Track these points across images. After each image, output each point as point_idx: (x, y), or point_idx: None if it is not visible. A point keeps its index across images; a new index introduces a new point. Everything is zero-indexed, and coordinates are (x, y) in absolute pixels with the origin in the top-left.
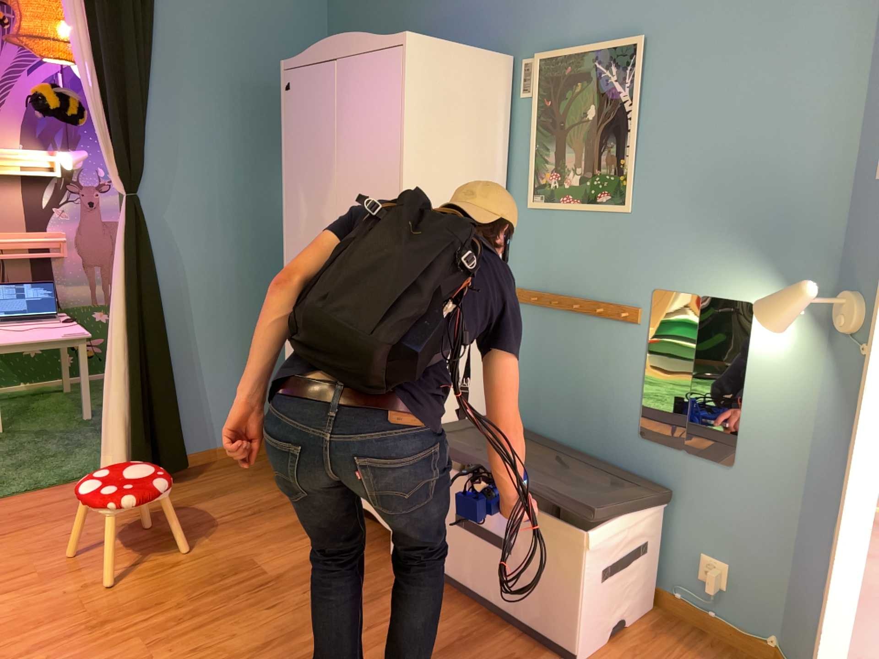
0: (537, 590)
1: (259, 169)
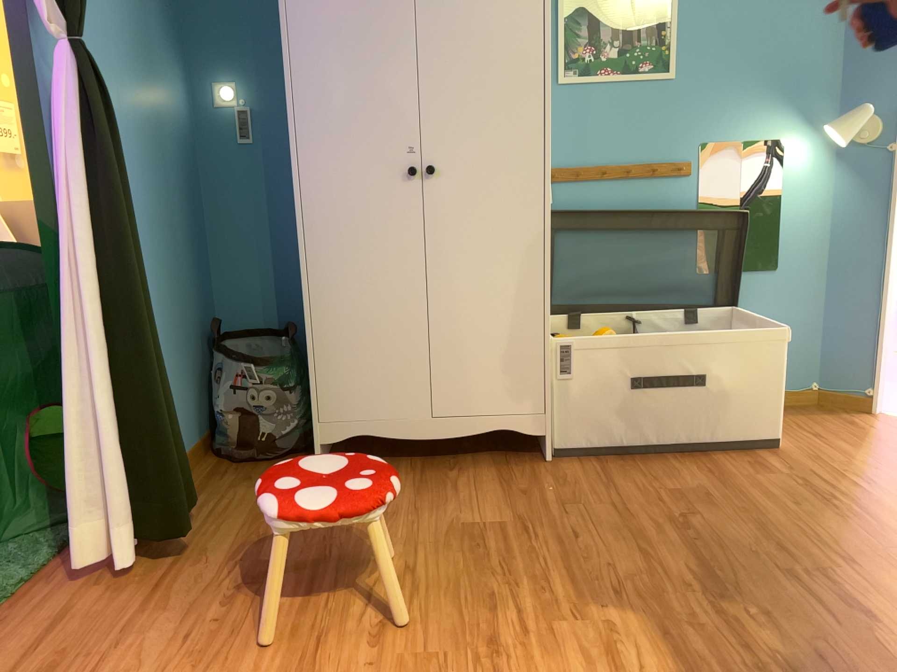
0: (731, 405)
1: (144, 44)
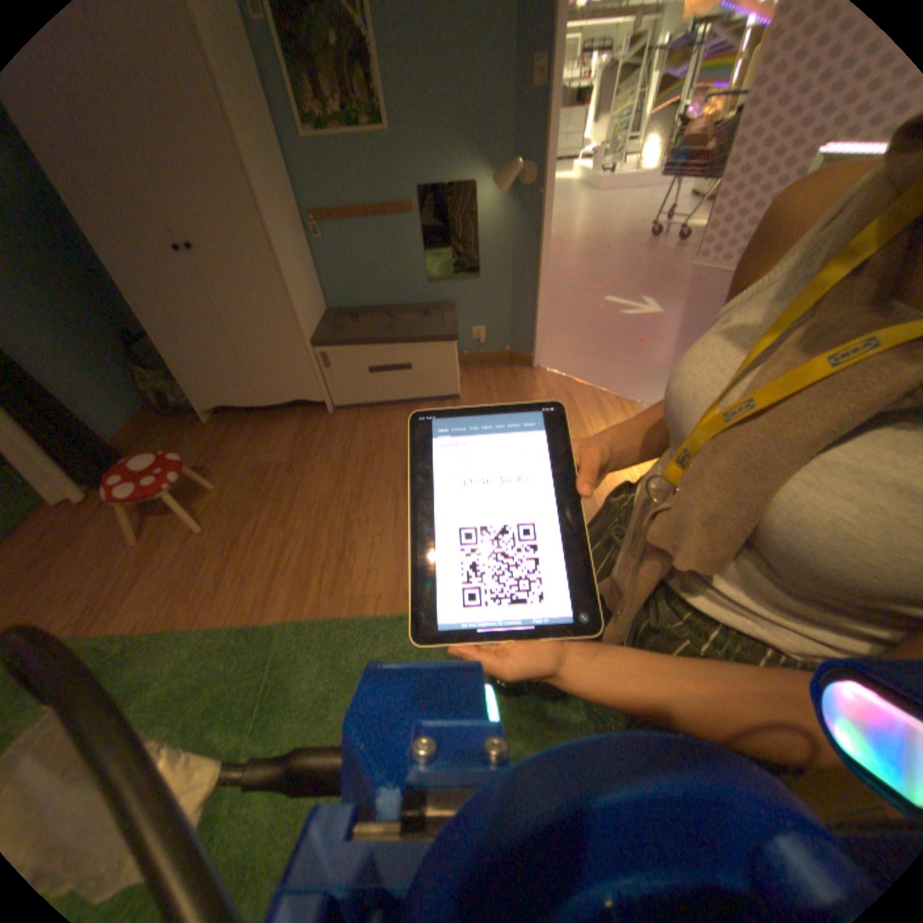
0: (429, 377)
1: None
